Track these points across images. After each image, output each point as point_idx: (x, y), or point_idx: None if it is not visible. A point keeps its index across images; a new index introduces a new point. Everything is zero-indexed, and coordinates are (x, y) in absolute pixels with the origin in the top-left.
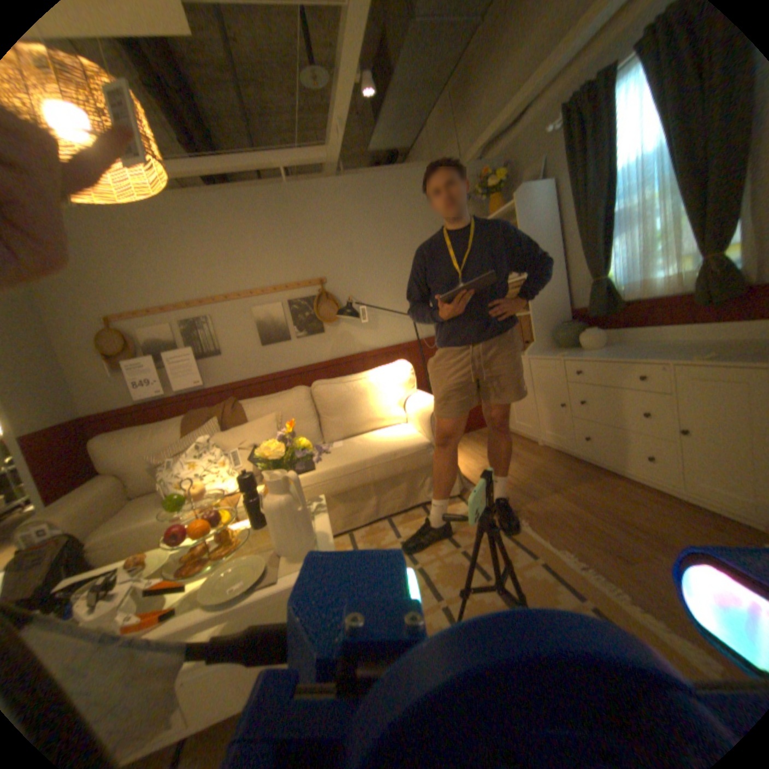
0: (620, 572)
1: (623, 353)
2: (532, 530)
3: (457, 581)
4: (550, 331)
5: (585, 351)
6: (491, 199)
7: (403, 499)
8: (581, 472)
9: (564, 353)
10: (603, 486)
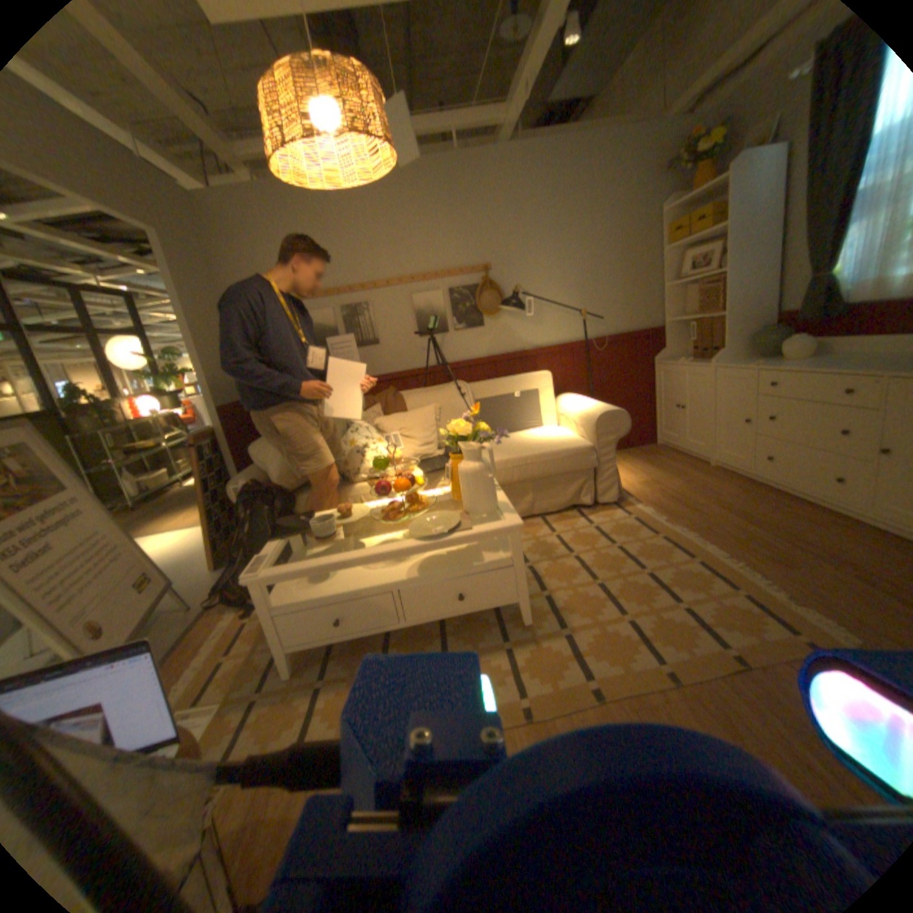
0: (778, 574)
1: (830, 364)
2: (691, 536)
3: (612, 567)
4: (746, 336)
5: (785, 361)
6: (697, 167)
7: (557, 500)
8: (755, 492)
9: (759, 361)
10: (777, 506)
